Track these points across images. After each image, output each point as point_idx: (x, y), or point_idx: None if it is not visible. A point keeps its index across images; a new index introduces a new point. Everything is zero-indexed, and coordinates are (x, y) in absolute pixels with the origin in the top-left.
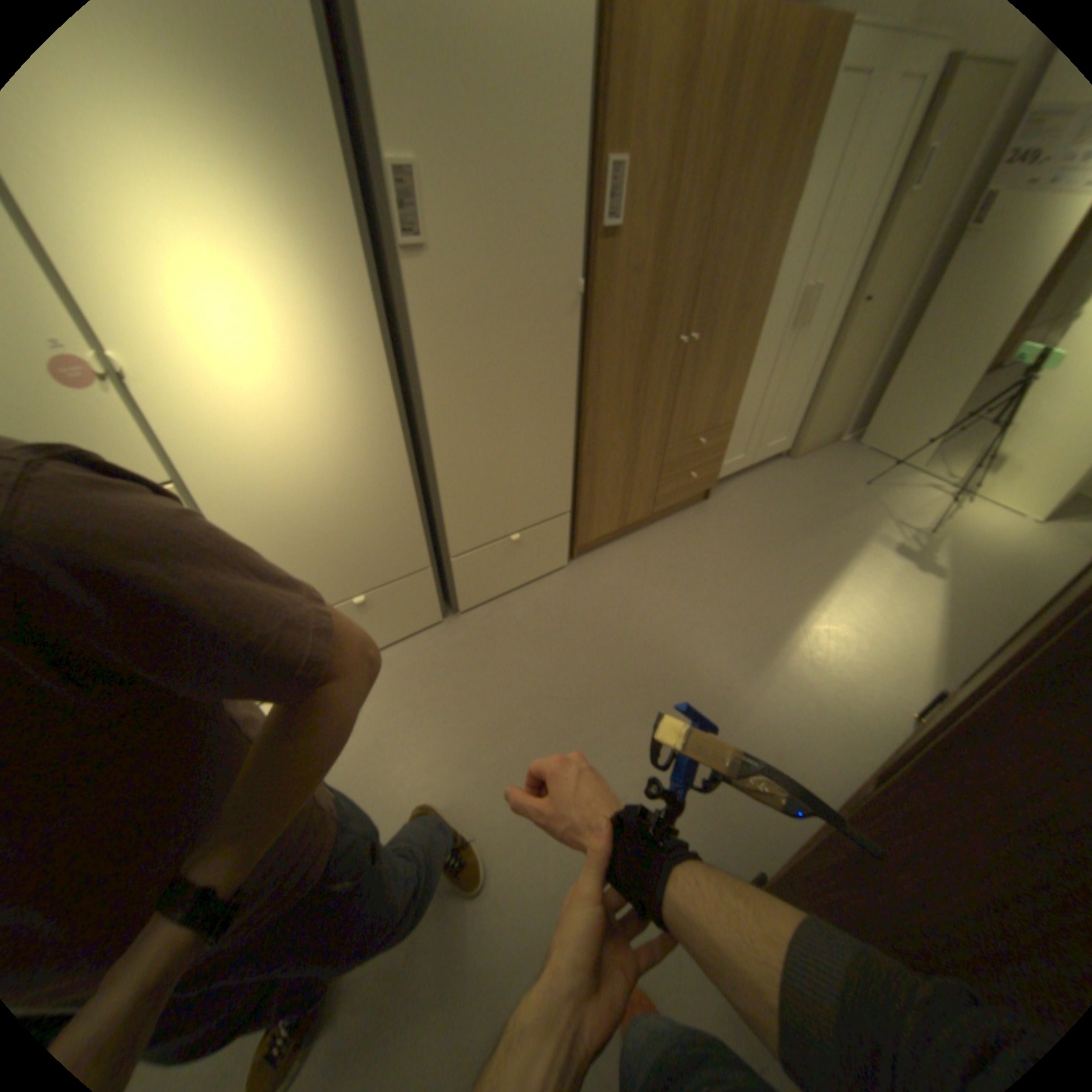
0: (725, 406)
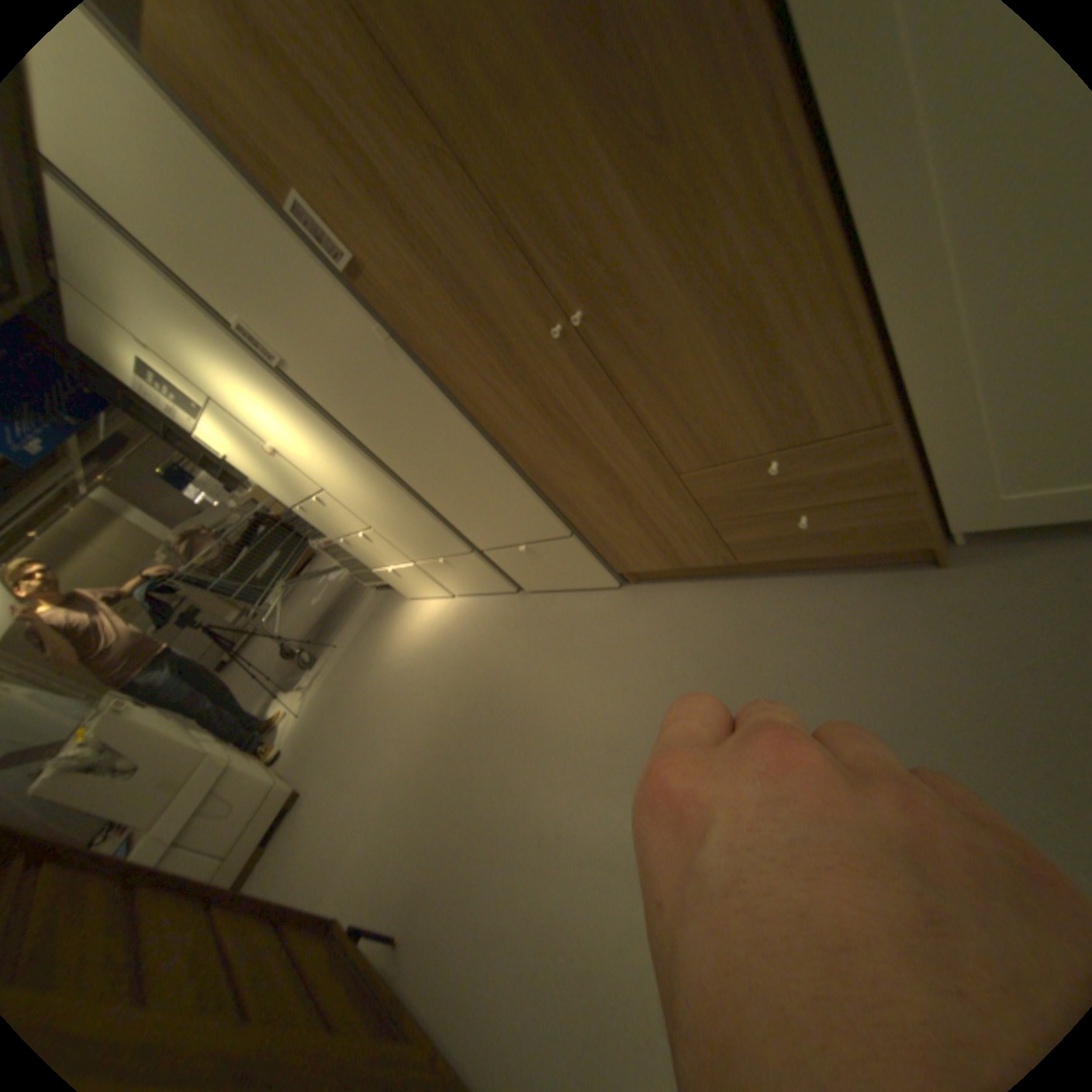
0: (819, 395)
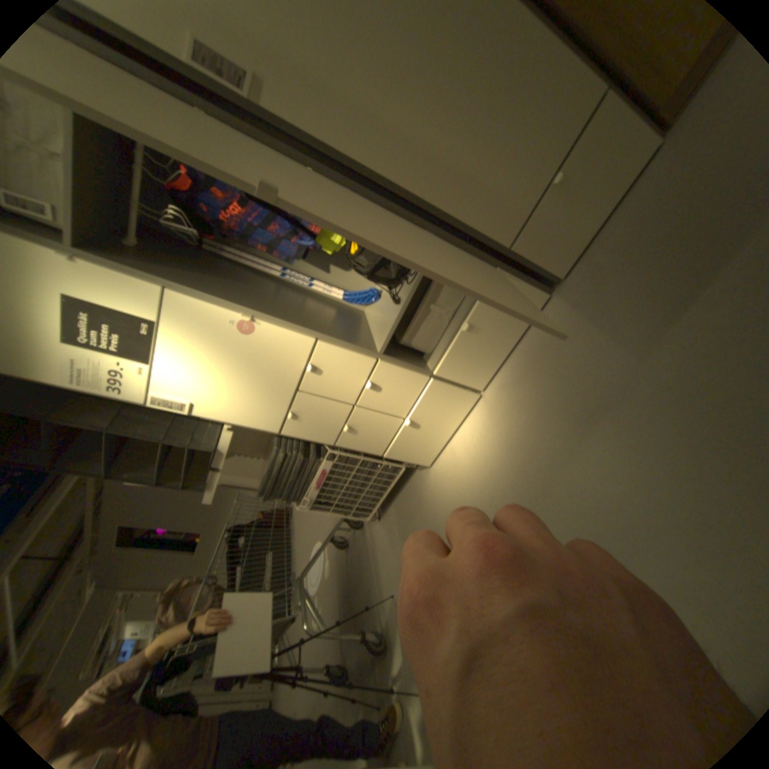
0: None
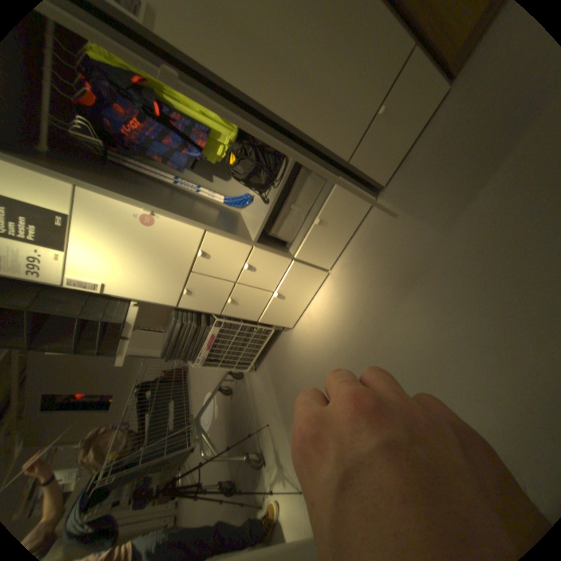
0: None
